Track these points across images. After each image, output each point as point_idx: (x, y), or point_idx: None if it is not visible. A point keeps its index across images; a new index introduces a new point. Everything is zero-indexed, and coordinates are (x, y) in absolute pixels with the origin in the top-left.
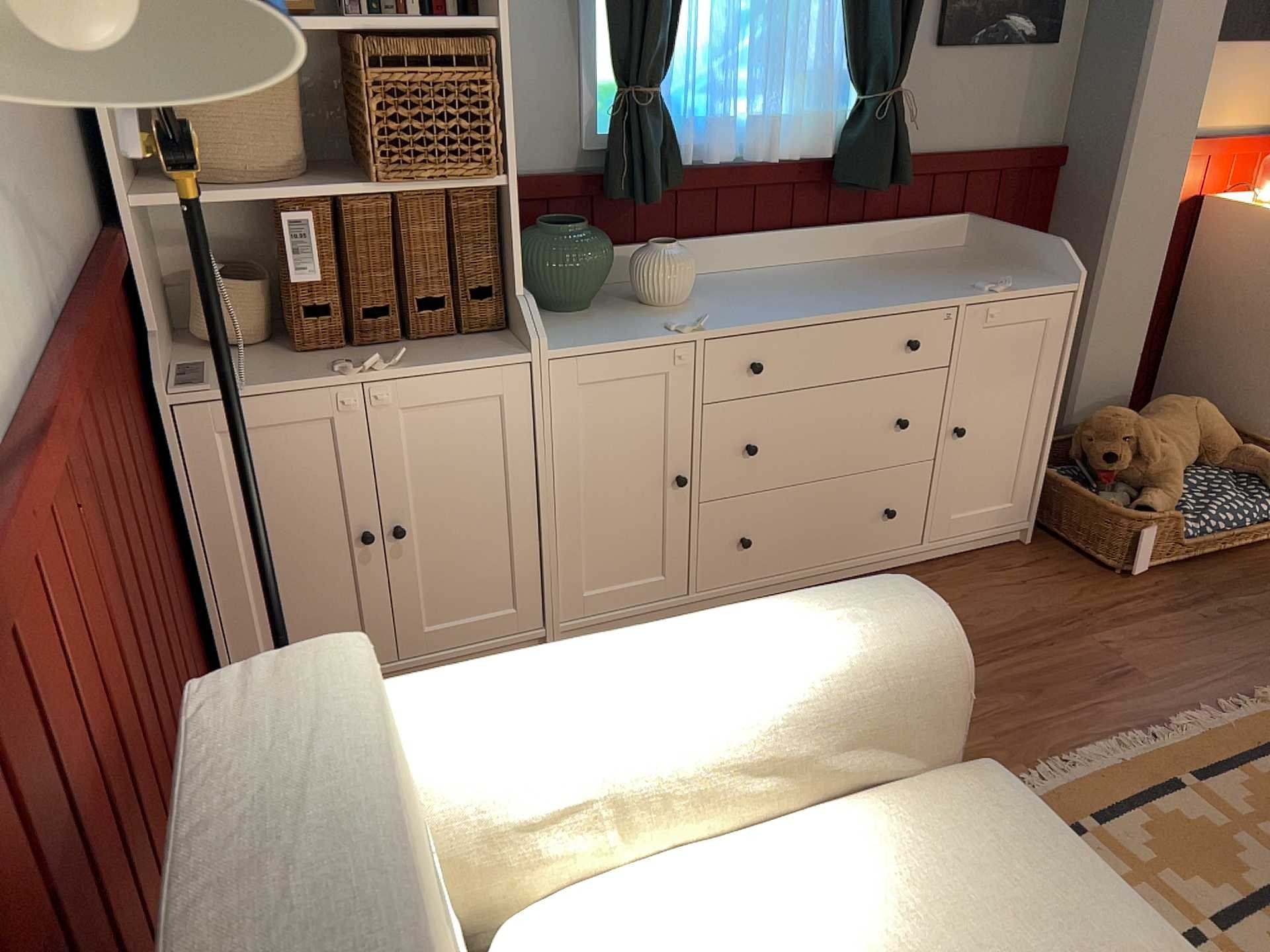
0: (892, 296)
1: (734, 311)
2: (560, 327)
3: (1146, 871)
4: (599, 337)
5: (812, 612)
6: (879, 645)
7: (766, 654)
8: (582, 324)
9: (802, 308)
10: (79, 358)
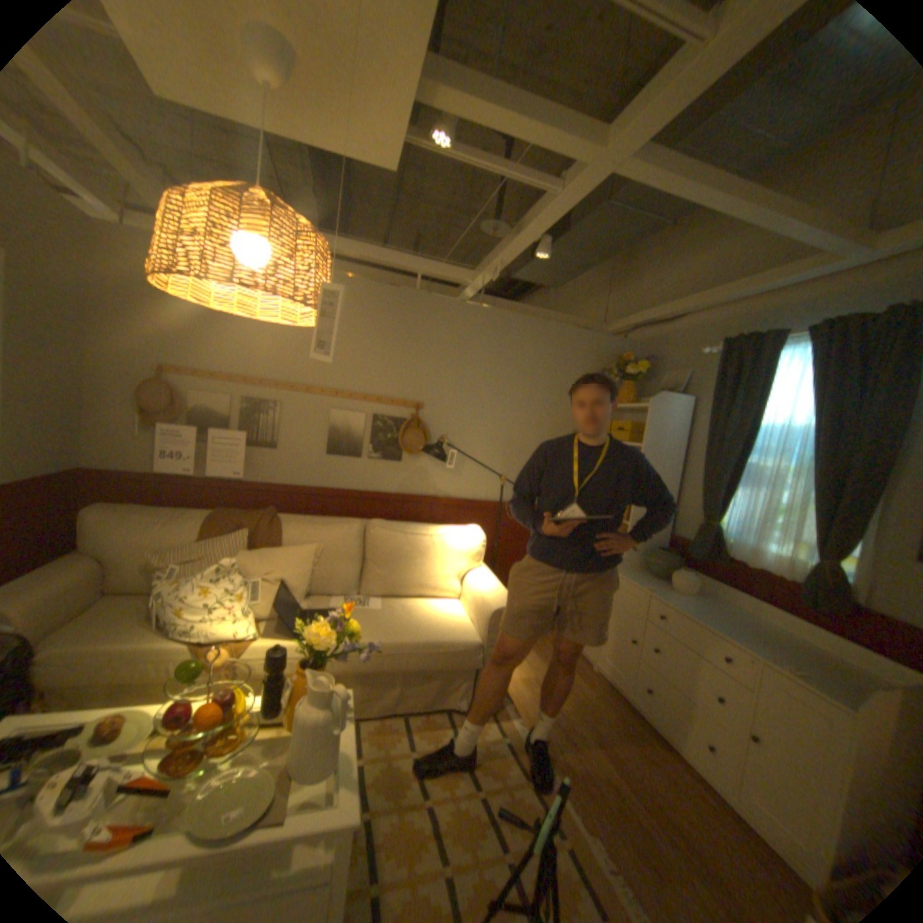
0: (744, 640)
1: (682, 602)
2: (637, 575)
3: (511, 796)
4: (631, 578)
5: (500, 595)
6: (491, 601)
7: (486, 589)
8: (643, 578)
9: (698, 615)
10: (506, 507)
